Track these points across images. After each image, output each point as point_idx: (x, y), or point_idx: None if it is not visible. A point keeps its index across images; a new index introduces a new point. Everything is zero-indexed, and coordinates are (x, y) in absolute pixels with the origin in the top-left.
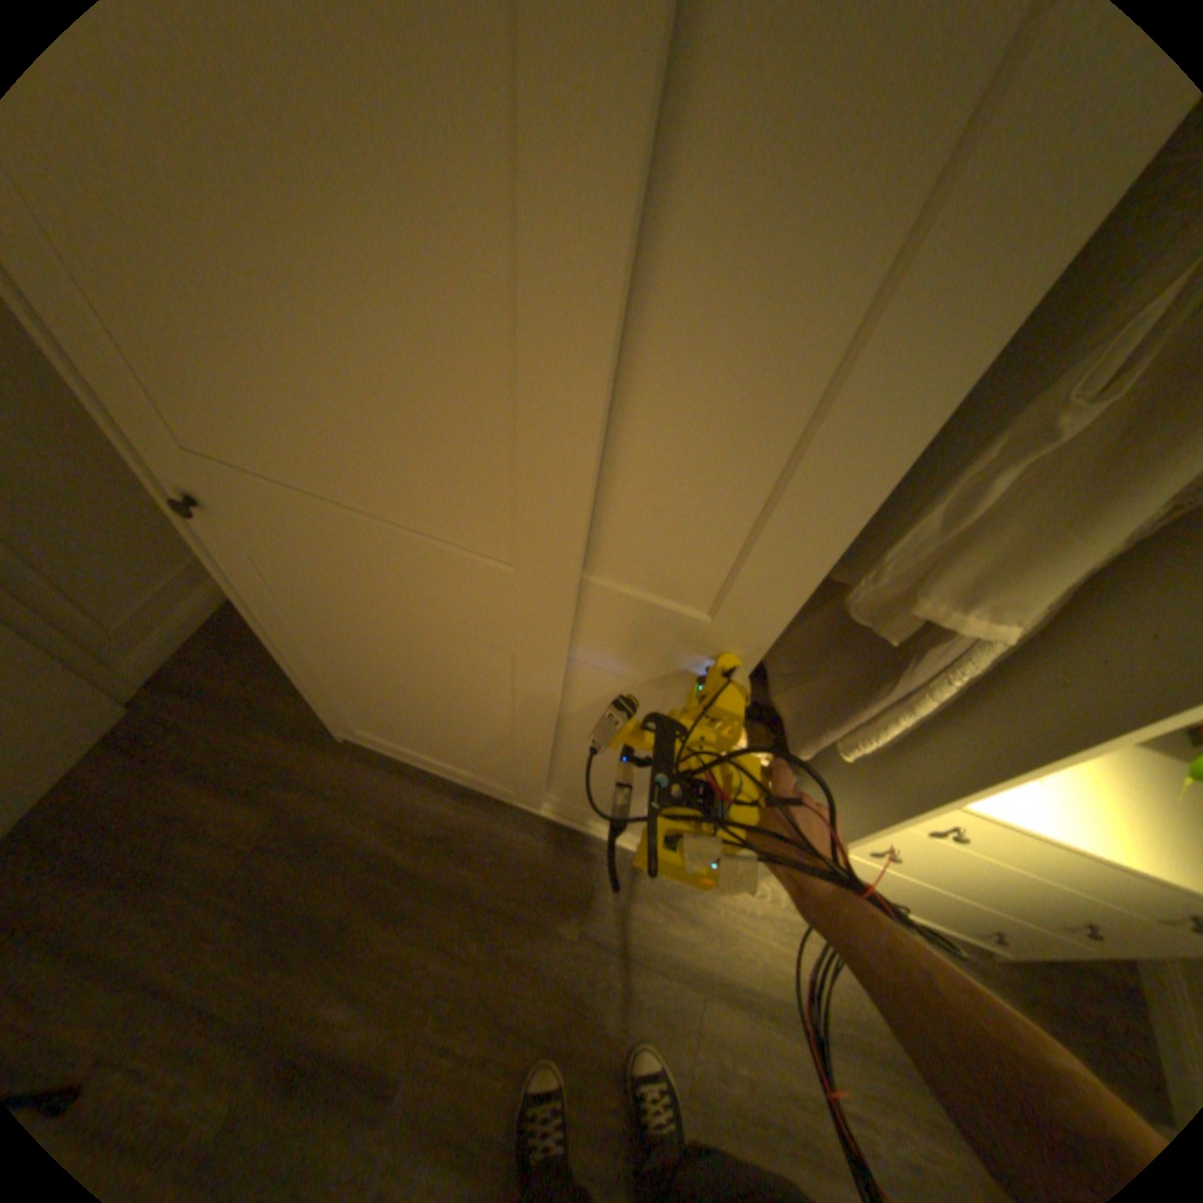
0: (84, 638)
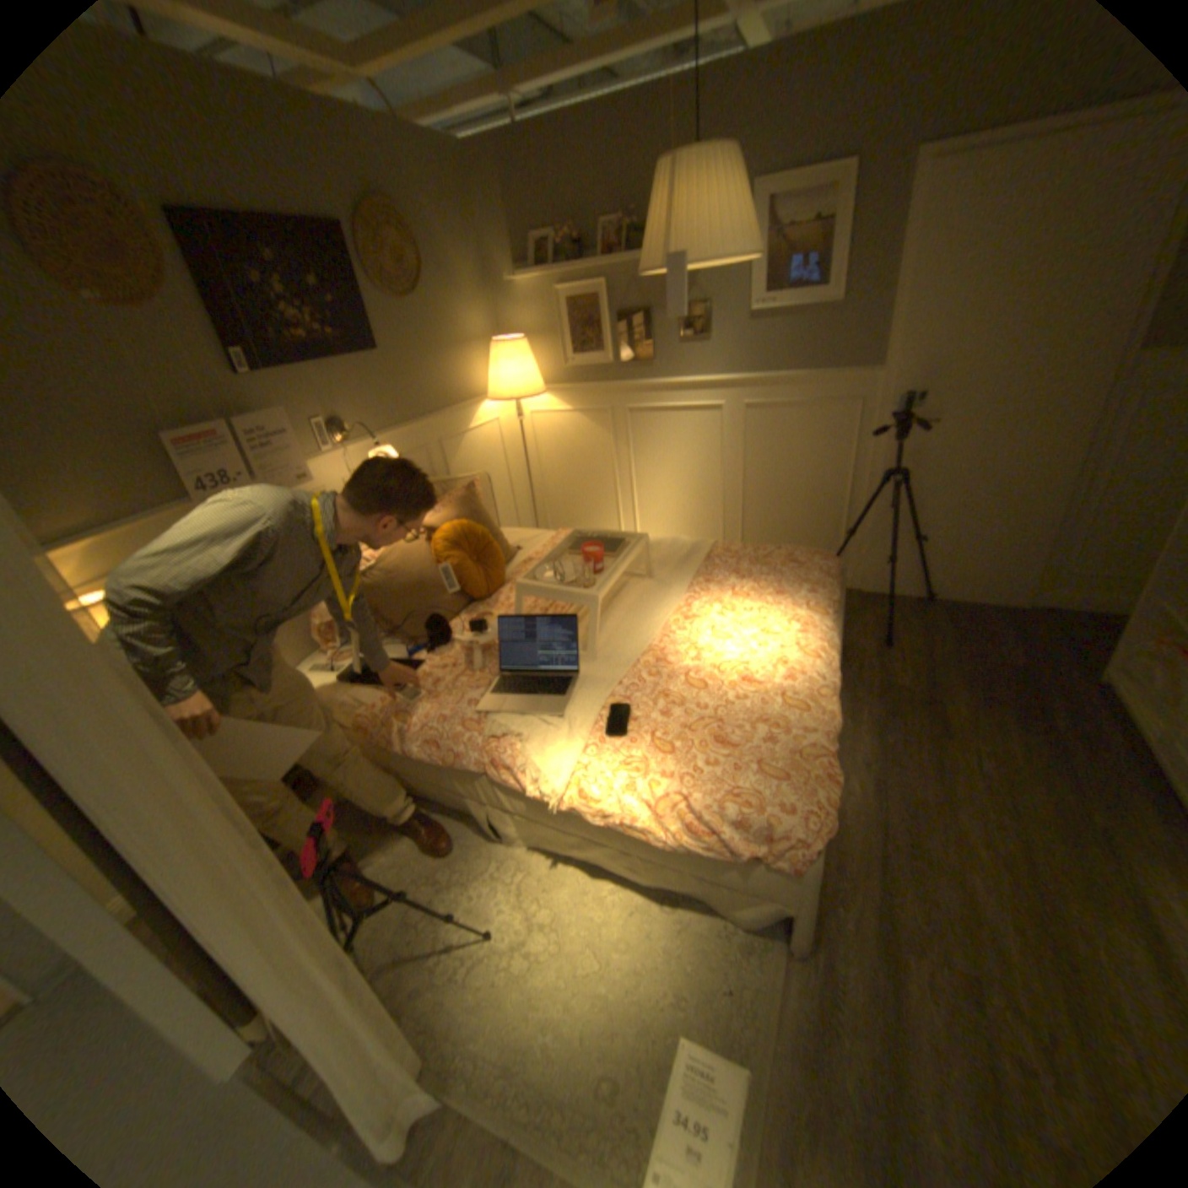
0: (1063, 566)
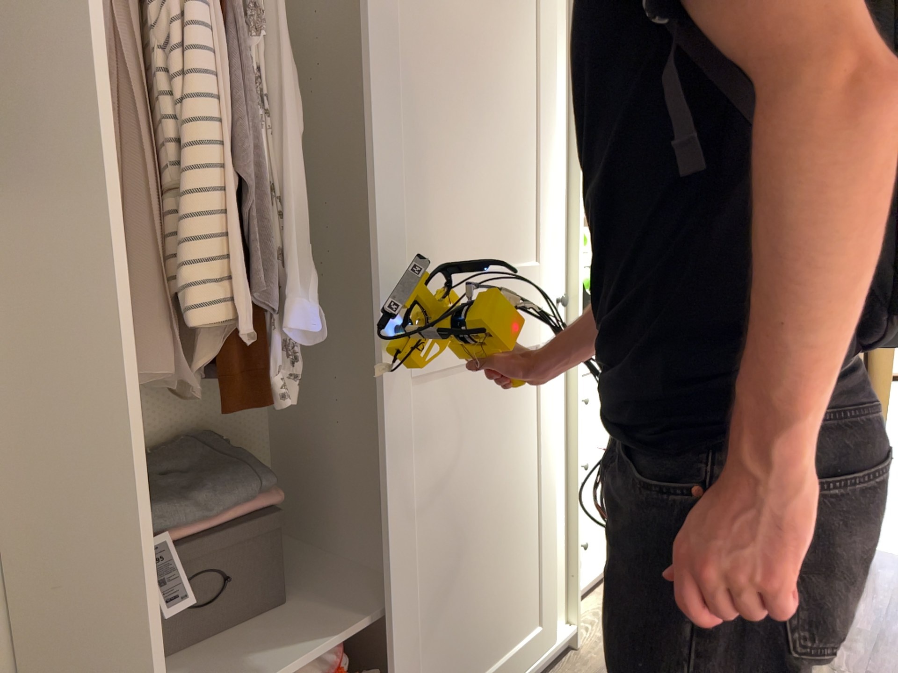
0: None
